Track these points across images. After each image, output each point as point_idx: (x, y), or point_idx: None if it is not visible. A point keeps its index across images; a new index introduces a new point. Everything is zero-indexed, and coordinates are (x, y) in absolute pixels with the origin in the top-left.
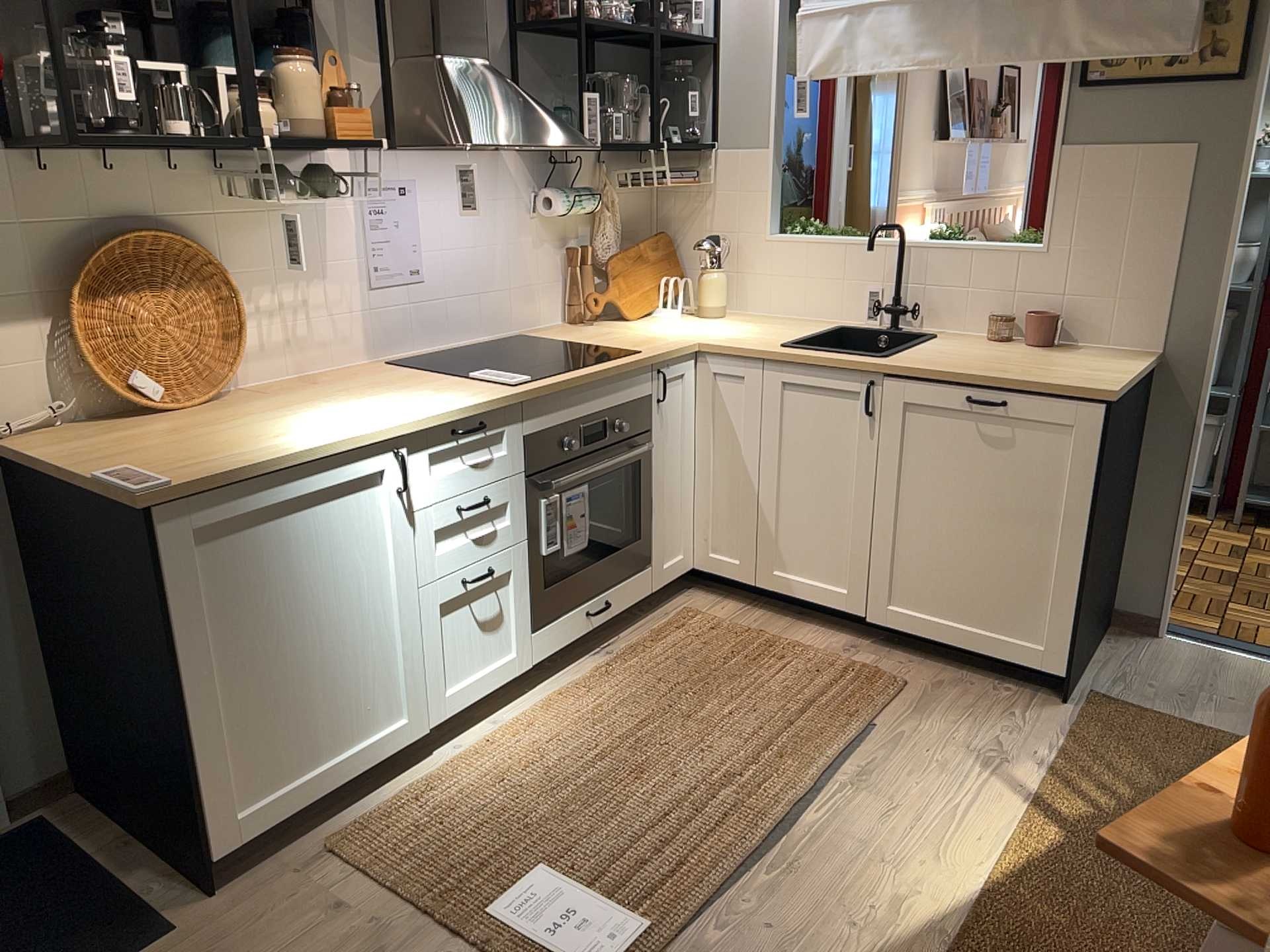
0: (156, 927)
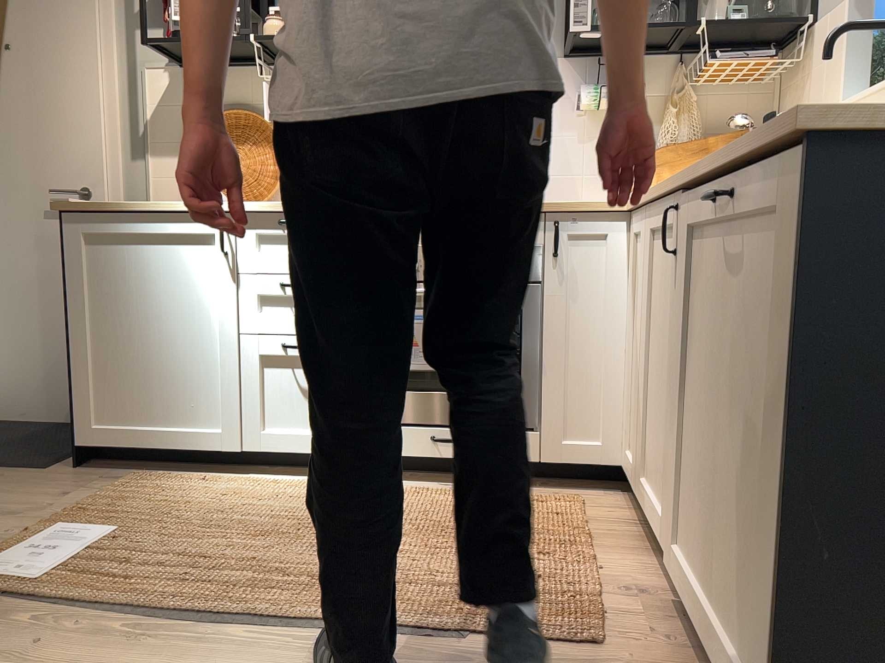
0: (44, 465)
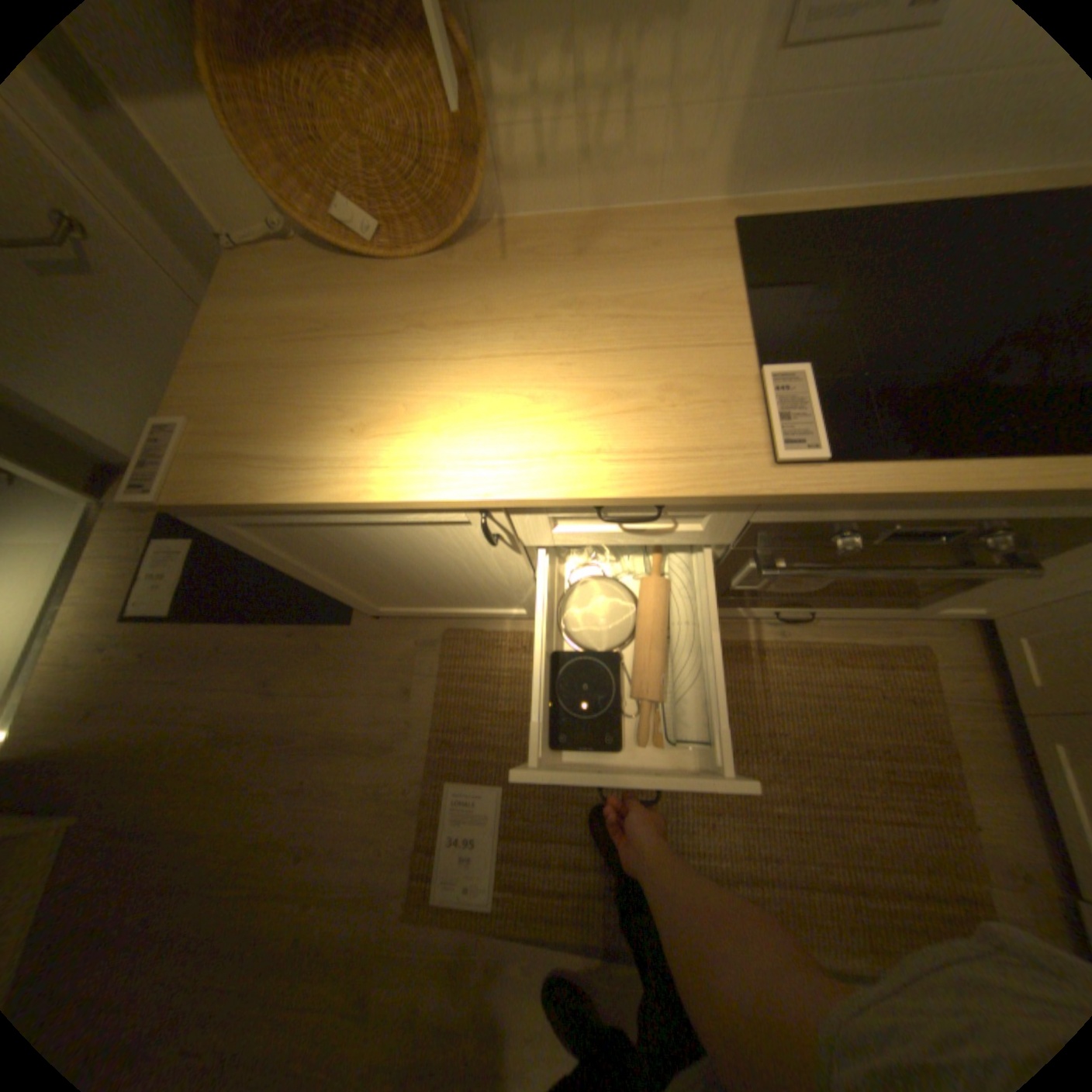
0: (342, 614)
